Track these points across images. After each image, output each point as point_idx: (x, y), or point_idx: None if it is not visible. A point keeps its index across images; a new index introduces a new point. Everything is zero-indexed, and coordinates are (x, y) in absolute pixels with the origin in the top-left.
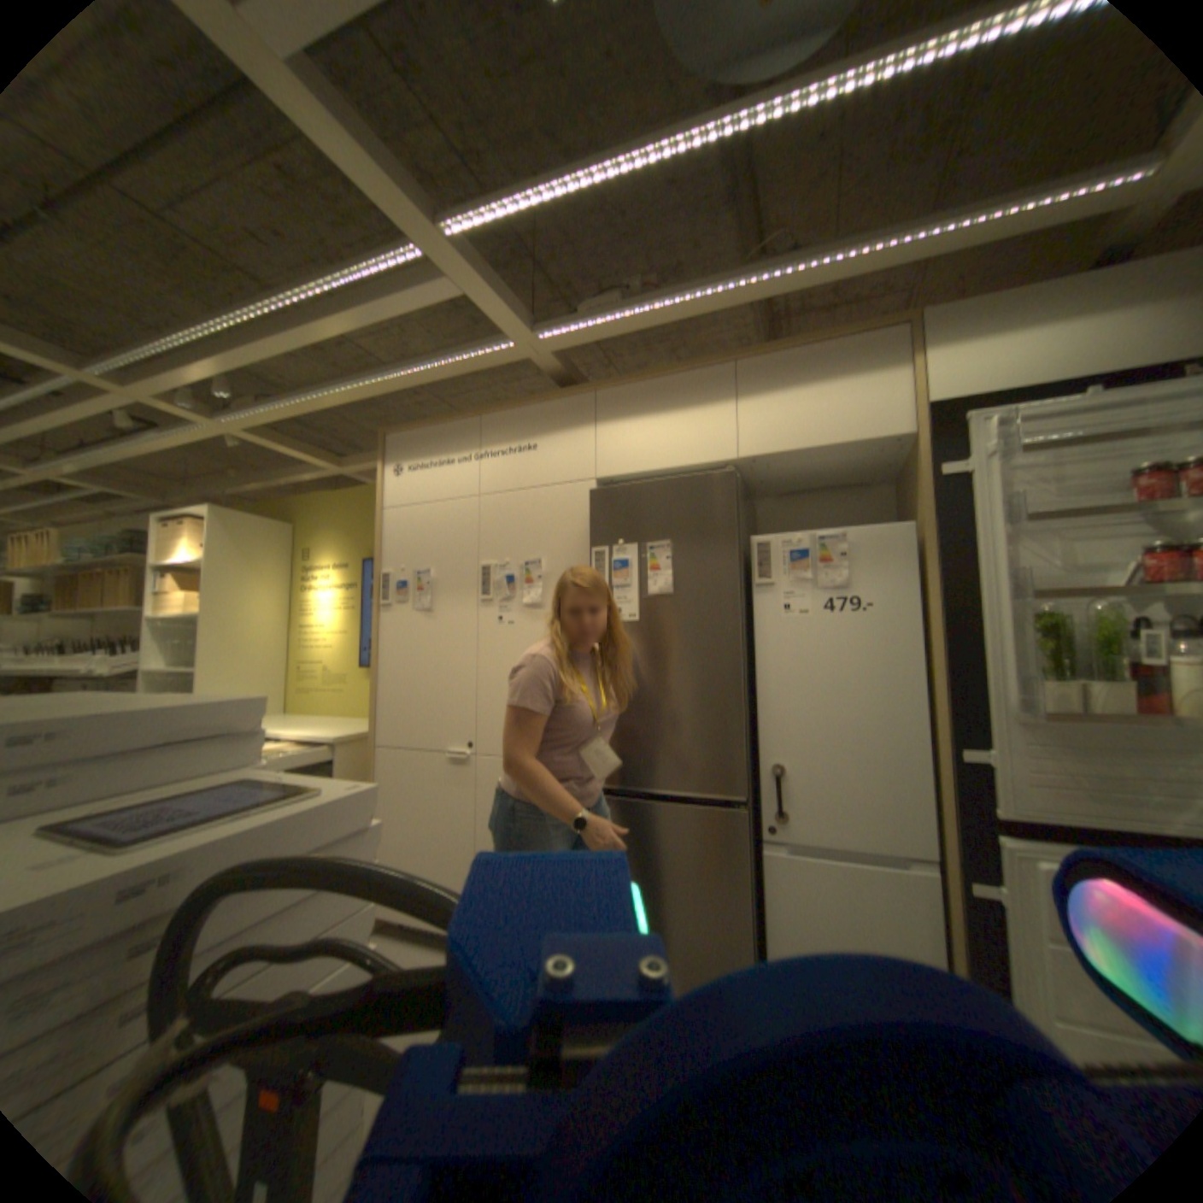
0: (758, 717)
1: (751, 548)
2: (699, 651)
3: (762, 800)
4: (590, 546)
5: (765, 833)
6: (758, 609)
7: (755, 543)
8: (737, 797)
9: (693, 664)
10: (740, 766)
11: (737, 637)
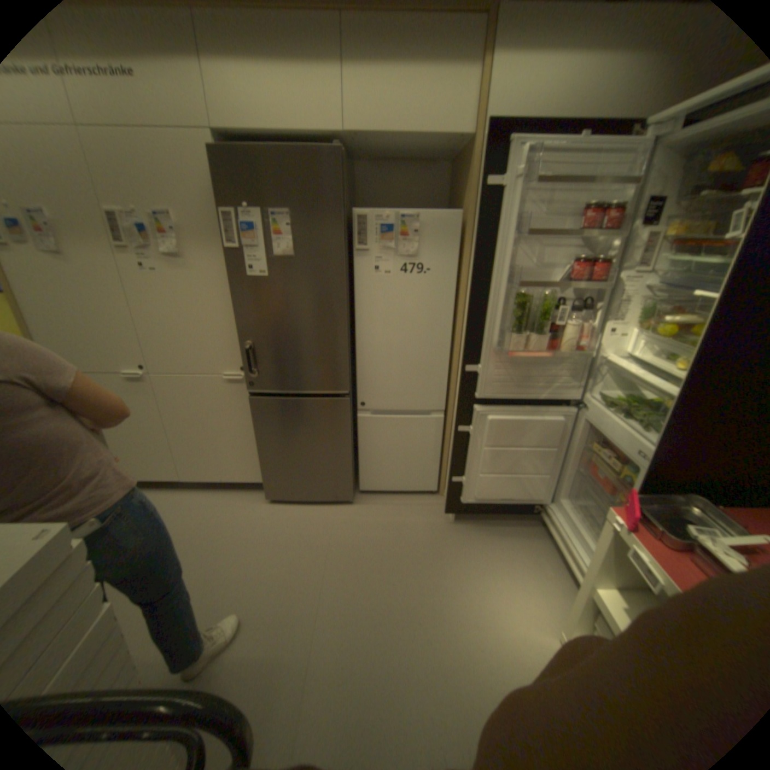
0: (356, 340)
1: (353, 218)
2: (317, 301)
3: (357, 387)
4: (216, 201)
5: (359, 405)
6: (358, 269)
7: (356, 216)
8: (343, 391)
9: (313, 311)
10: (345, 374)
11: (344, 292)
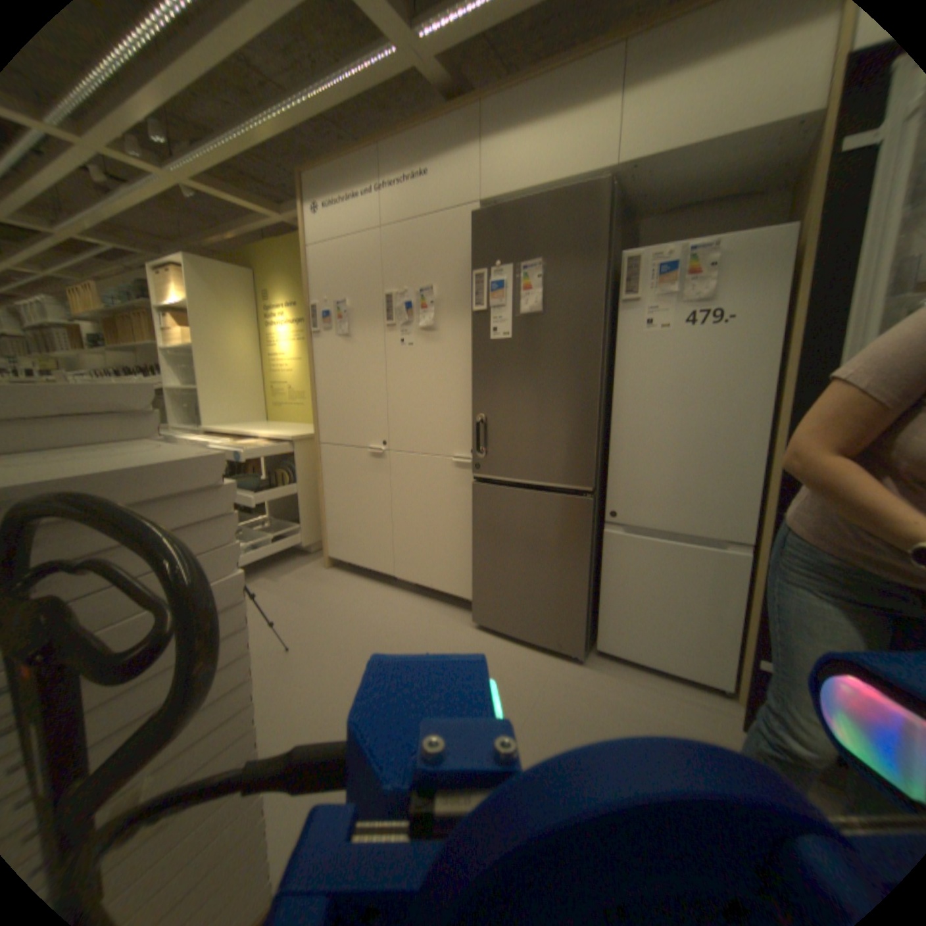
0: (613, 423)
1: (623, 264)
2: (563, 364)
3: (609, 491)
4: (474, 270)
5: (608, 516)
6: (623, 325)
7: (626, 258)
8: (586, 487)
9: (557, 376)
10: (591, 463)
11: (599, 350)
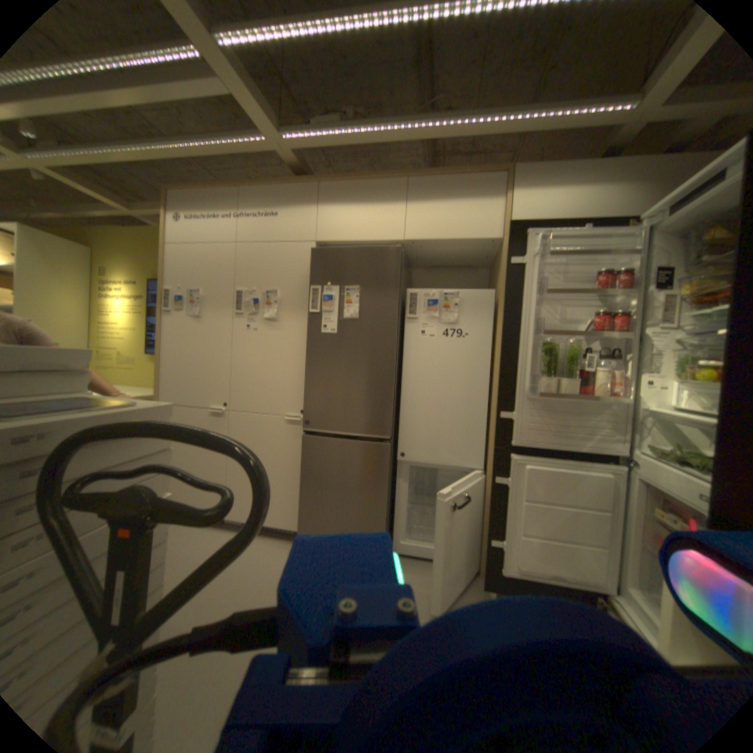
0: (401, 394)
1: (406, 296)
2: (371, 354)
3: (398, 439)
4: (309, 285)
5: (399, 456)
6: (407, 333)
7: (408, 294)
8: (385, 436)
9: (367, 361)
10: (388, 419)
11: (393, 347)
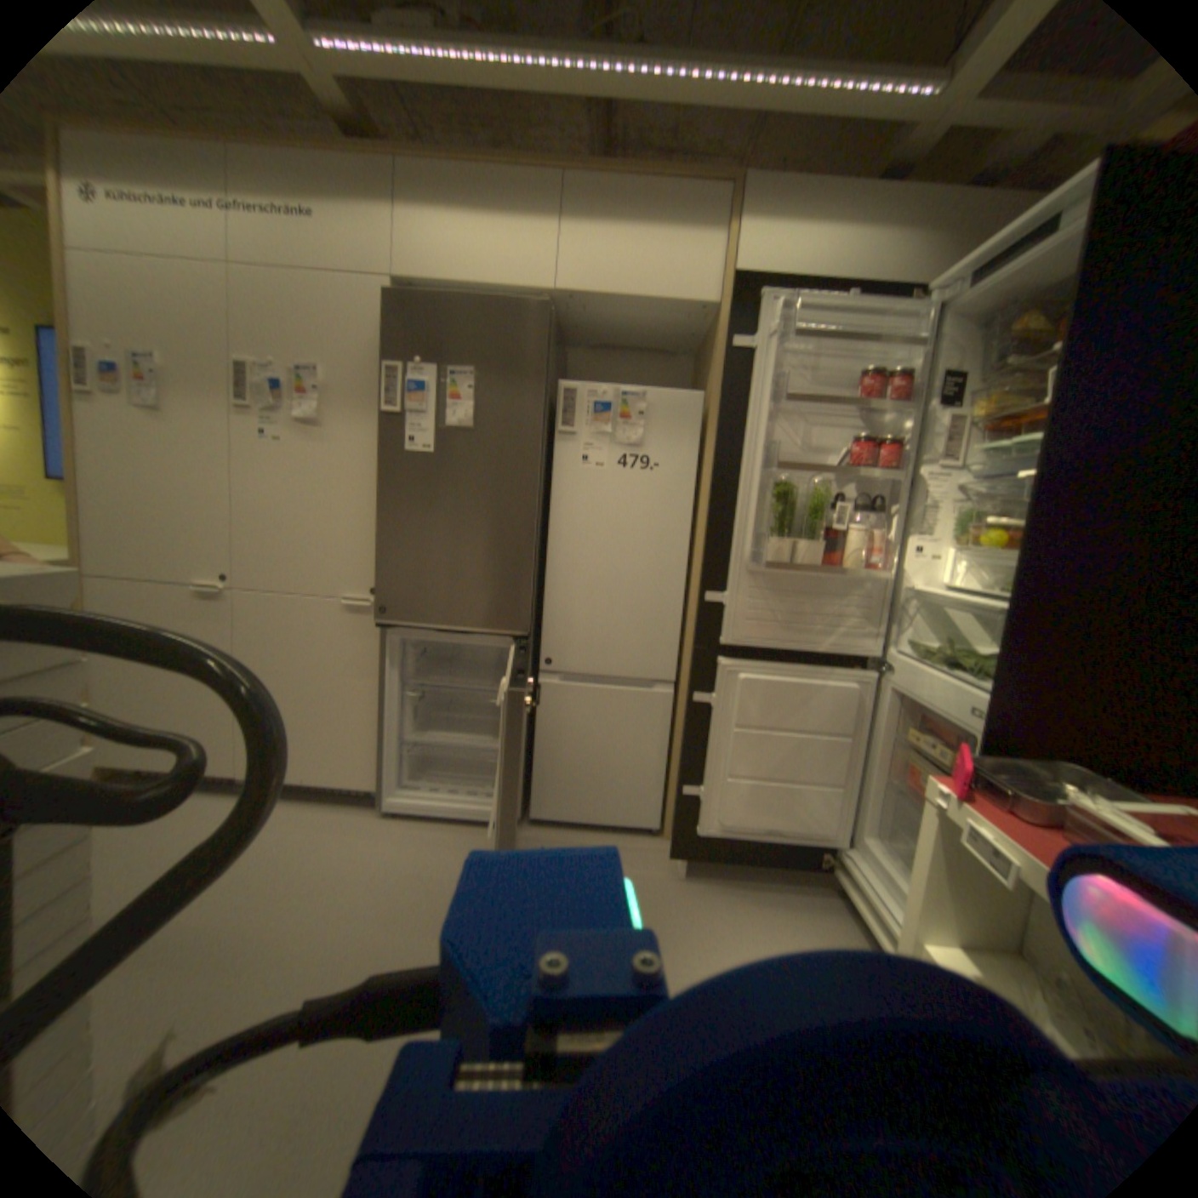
0: (547, 562)
1: (558, 394)
2: (496, 492)
3: (542, 636)
4: (381, 360)
5: (542, 663)
6: (558, 458)
7: (562, 389)
8: (520, 631)
9: (489, 505)
10: (526, 604)
11: (535, 481)
